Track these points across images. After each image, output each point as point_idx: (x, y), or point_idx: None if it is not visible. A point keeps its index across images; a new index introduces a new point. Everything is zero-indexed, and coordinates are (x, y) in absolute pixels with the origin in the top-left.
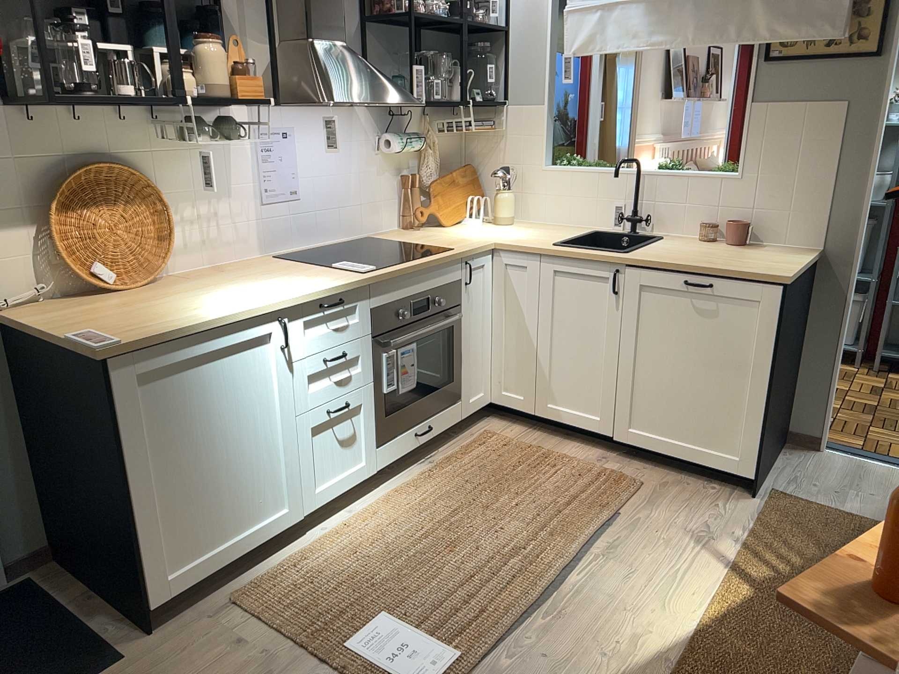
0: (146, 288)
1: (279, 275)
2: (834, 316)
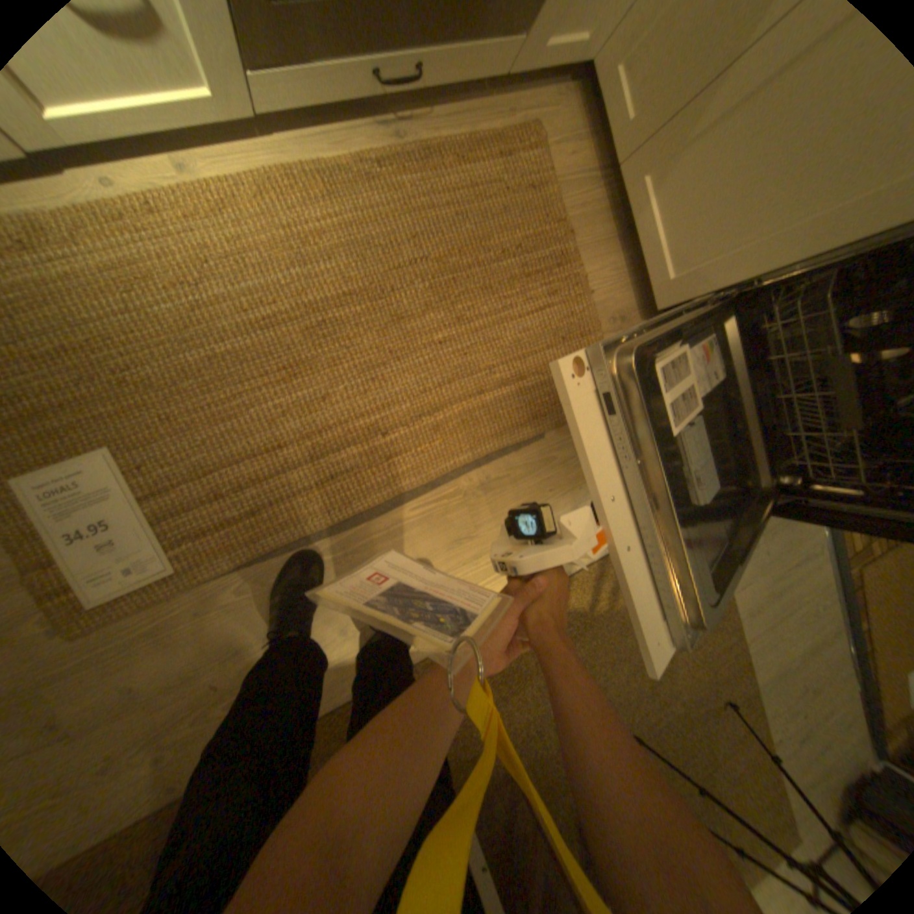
0: None
1: None
2: None
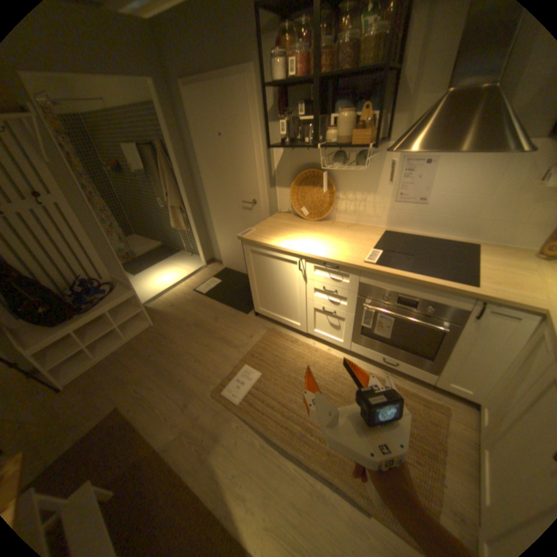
0: (312, 222)
1: (347, 241)
2: None
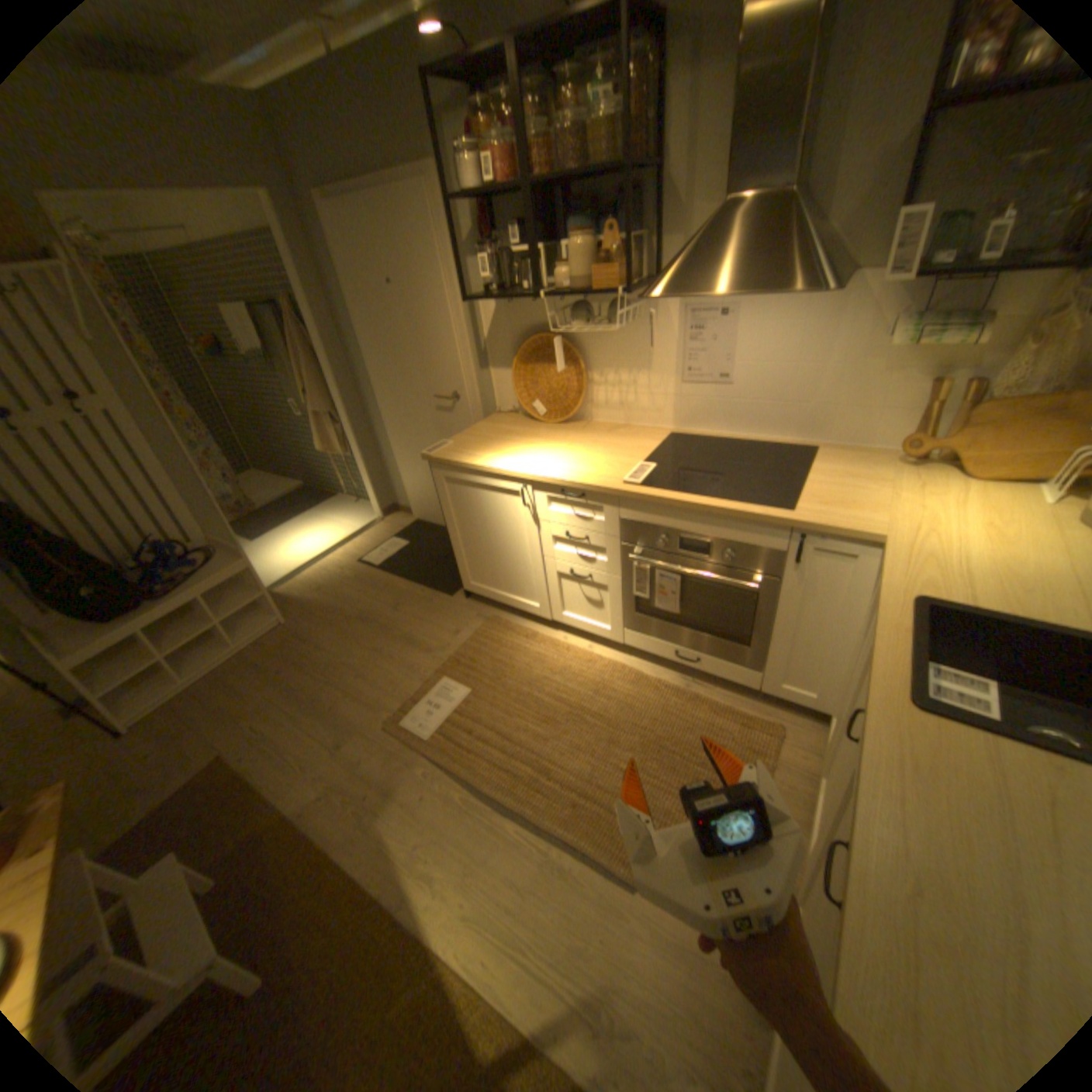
0: (552, 426)
1: (604, 453)
2: None
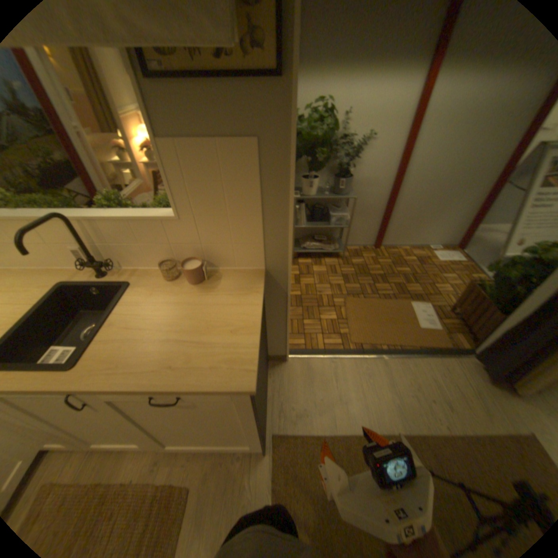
0: None
1: None
2: (280, 304)
